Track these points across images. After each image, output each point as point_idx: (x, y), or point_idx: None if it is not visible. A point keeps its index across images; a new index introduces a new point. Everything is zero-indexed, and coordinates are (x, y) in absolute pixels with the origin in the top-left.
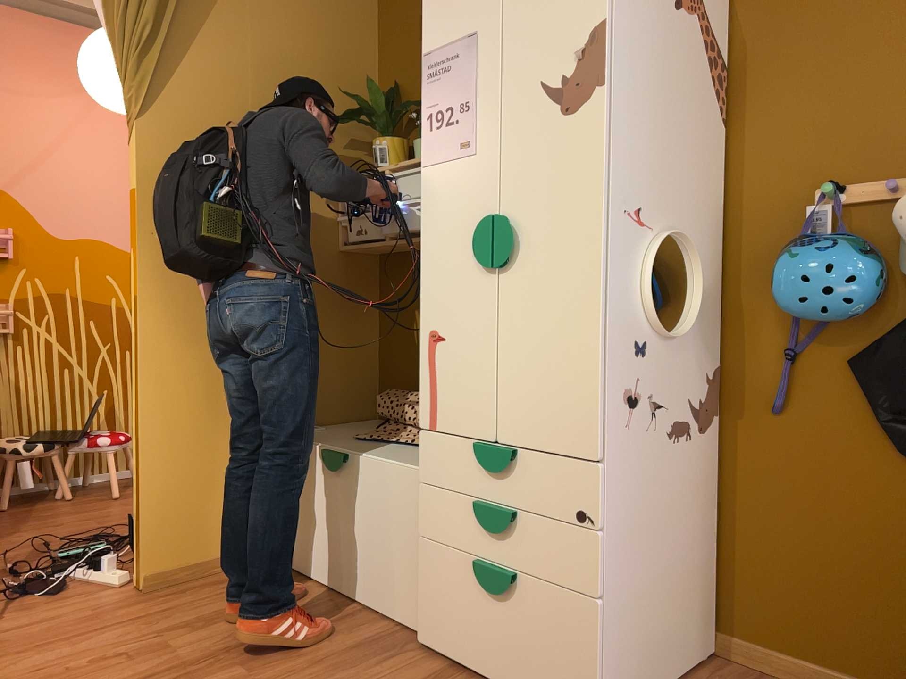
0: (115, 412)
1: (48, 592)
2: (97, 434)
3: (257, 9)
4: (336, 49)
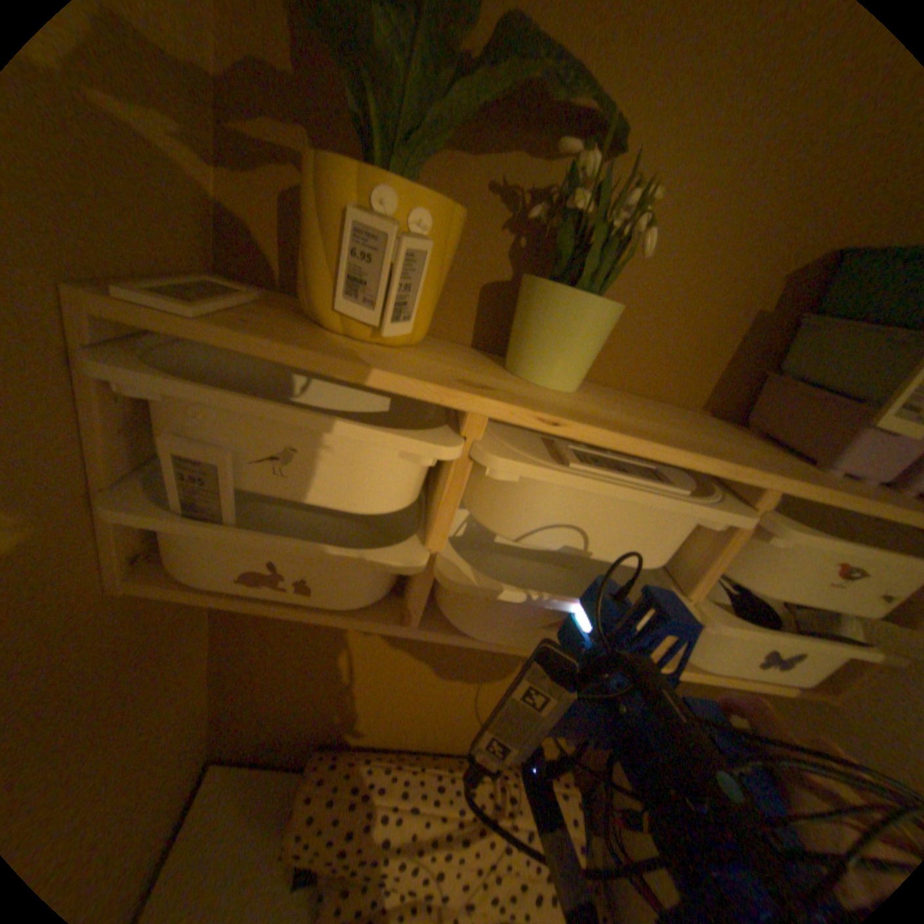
0: None
1: None
2: None
3: None
4: None
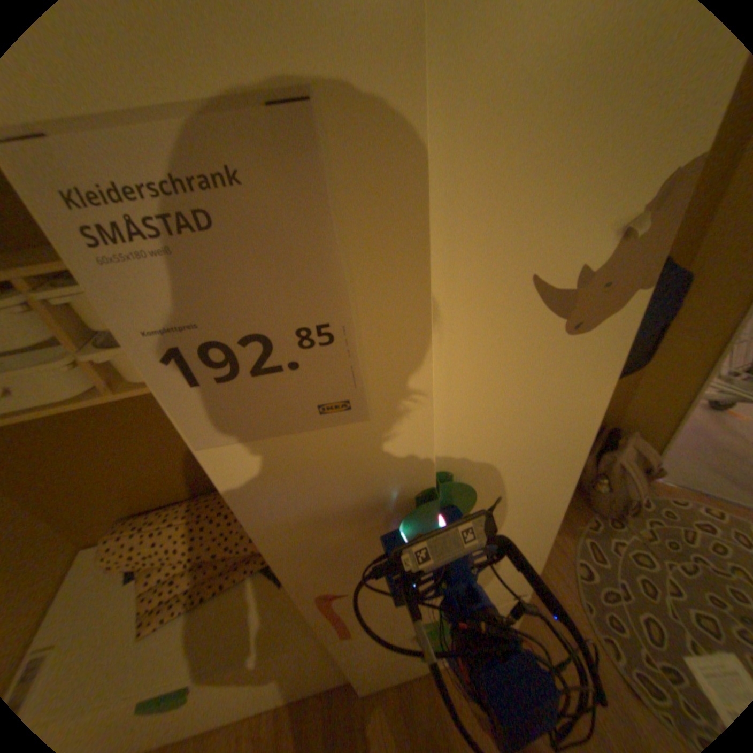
0: None
1: None
2: None
3: None
4: None
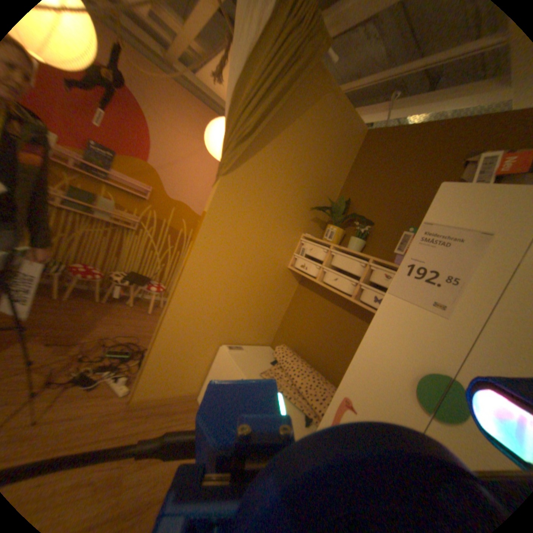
0: (165, 275)
1: (89, 388)
2: (153, 285)
3: (304, 138)
4: (329, 171)
